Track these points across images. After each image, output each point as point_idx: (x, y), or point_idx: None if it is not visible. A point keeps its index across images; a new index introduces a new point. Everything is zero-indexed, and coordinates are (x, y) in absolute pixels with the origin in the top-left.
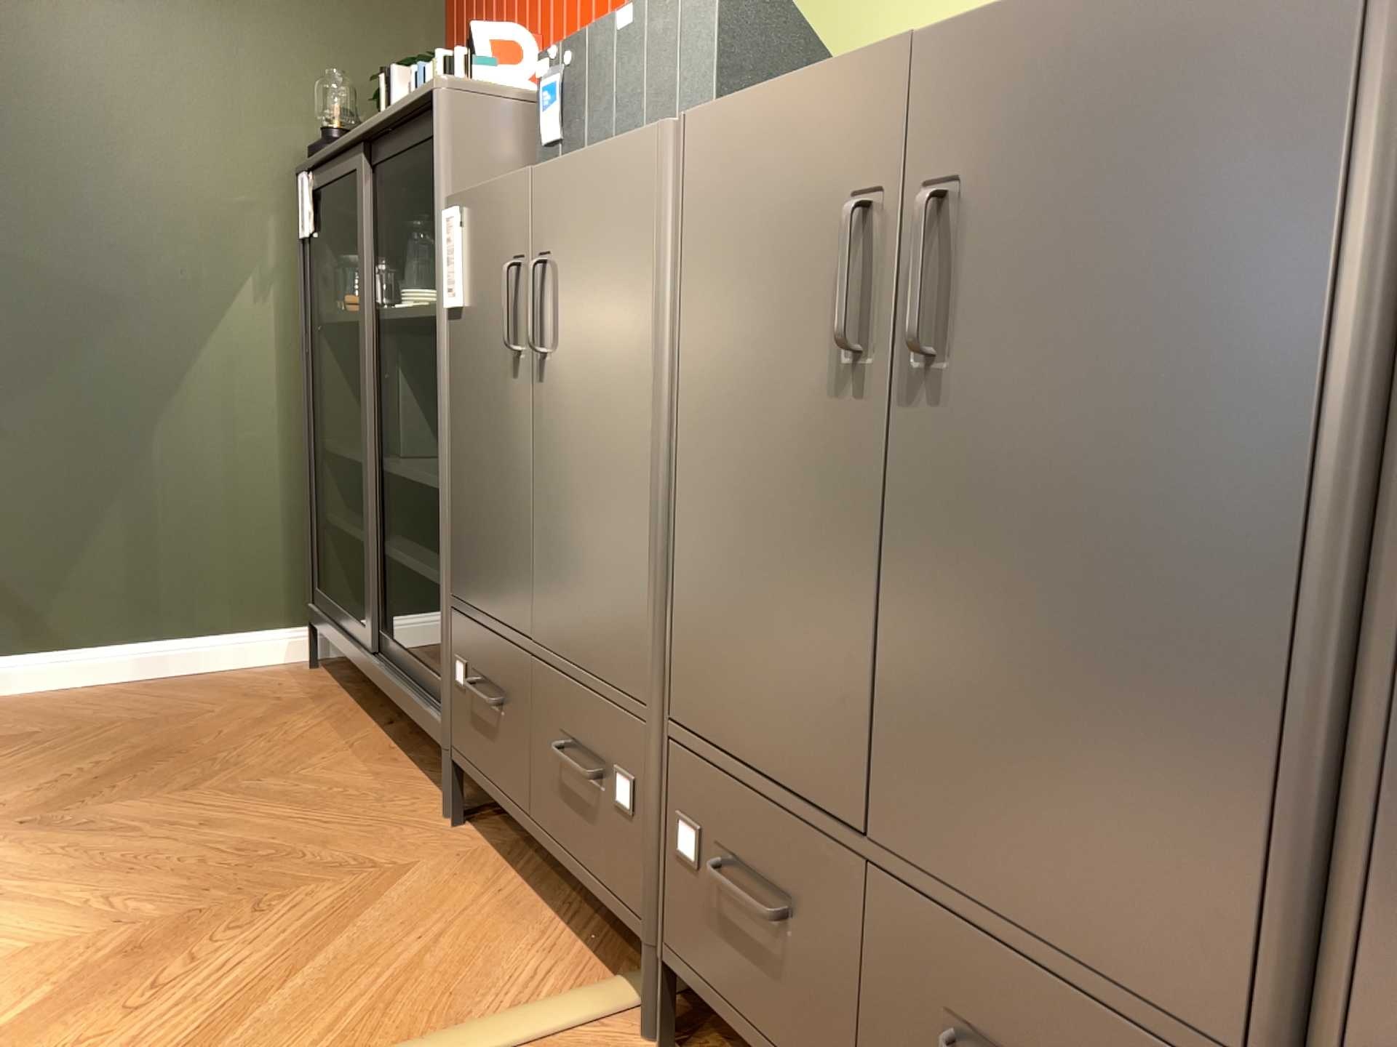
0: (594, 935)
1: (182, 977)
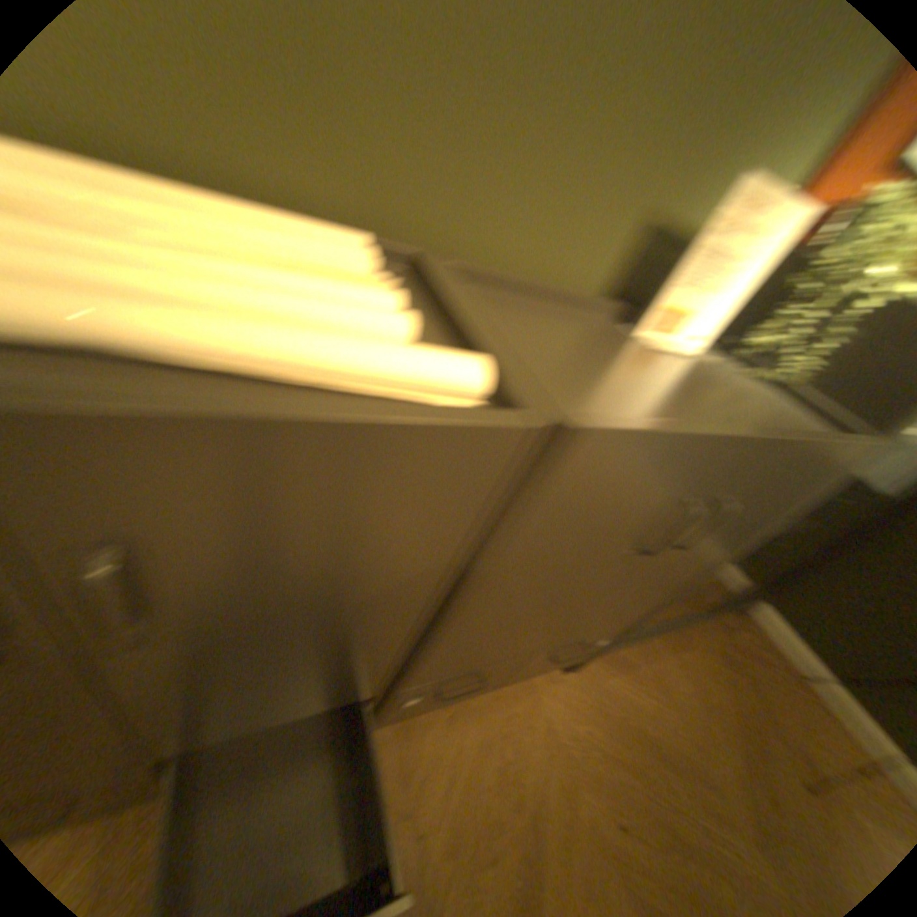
0: None
1: None
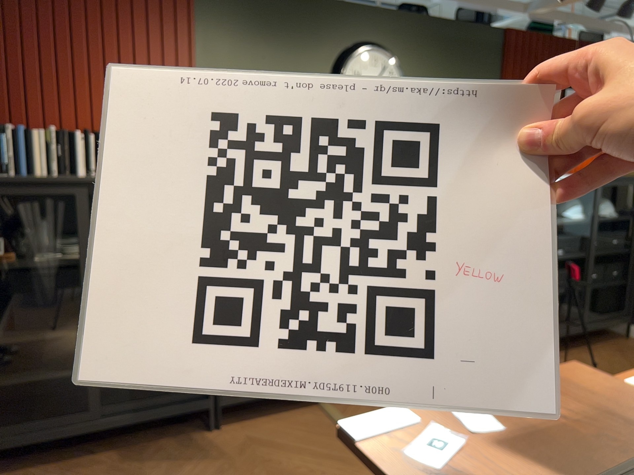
0: (295, 408)
1: (304, 470)
